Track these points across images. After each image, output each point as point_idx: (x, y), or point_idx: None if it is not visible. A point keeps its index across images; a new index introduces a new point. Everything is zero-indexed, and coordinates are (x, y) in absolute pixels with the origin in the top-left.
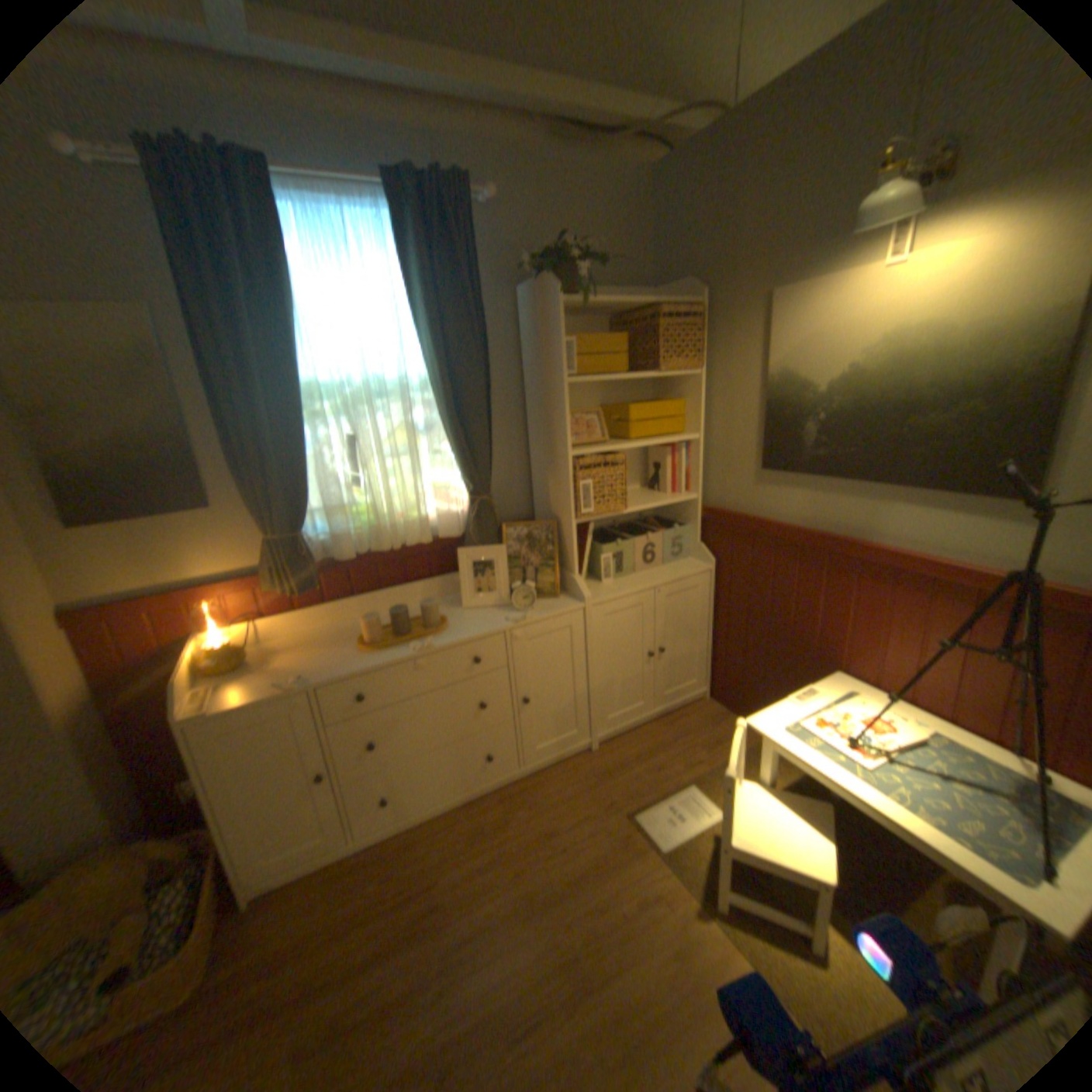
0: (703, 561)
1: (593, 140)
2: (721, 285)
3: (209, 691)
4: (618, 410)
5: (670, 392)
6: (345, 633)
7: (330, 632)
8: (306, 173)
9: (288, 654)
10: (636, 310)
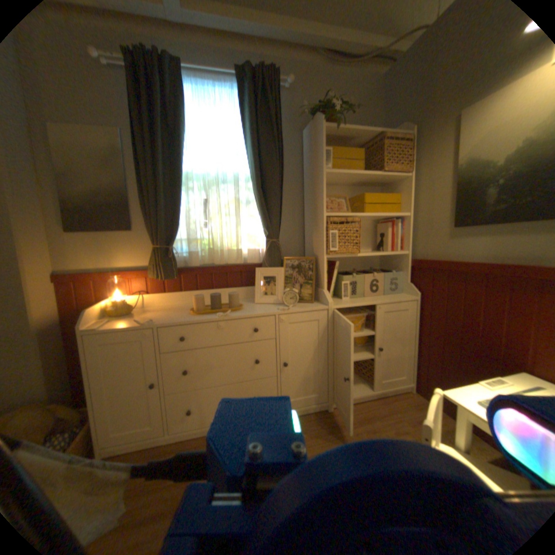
0: (412, 295)
1: (351, 62)
2: (425, 123)
3: (105, 321)
4: (358, 198)
5: (392, 192)
6: (187, 308)
7: (180, 307)
8: (200, 71)
9: (154, 313)
10: (371, 141)
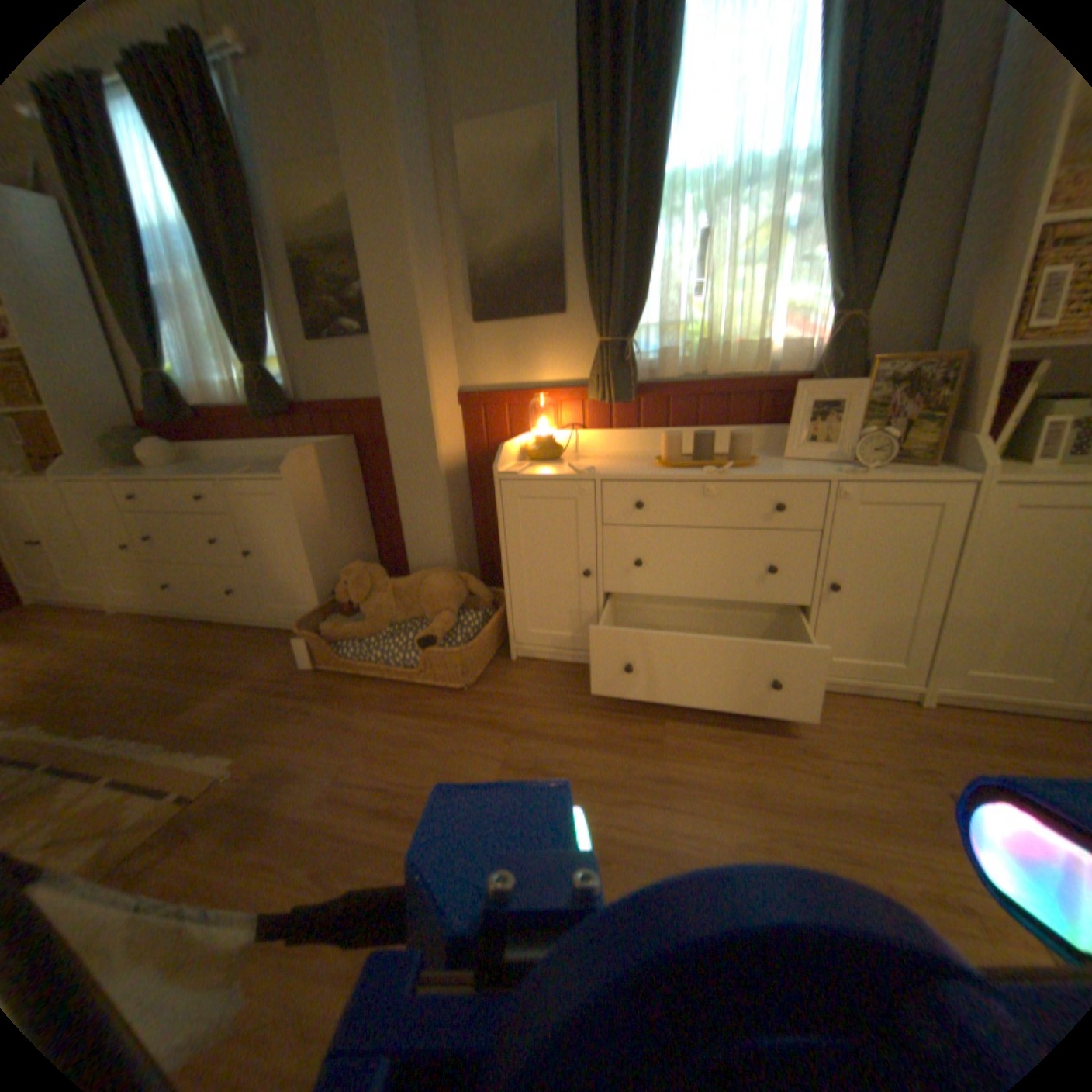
0: None
1: None
2: None
3: (527, 466)
4: None
5: None
6: (648, 457)
7: (635, 456)
8: None
9: (593, 461)
10: None
